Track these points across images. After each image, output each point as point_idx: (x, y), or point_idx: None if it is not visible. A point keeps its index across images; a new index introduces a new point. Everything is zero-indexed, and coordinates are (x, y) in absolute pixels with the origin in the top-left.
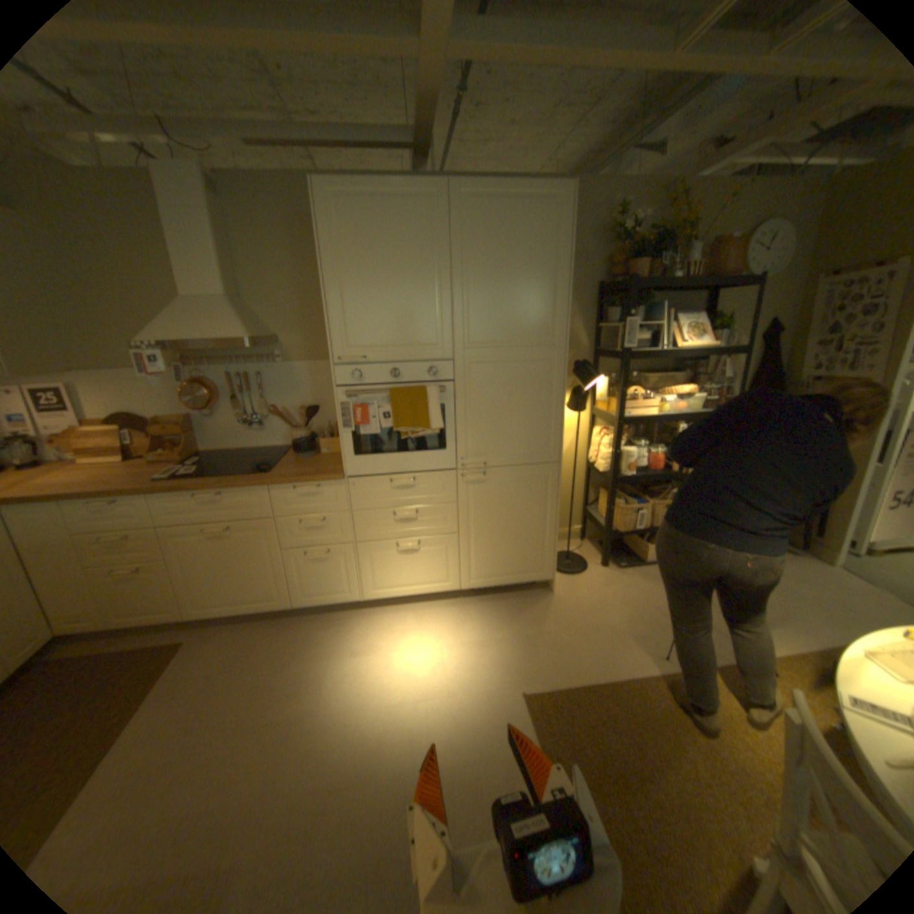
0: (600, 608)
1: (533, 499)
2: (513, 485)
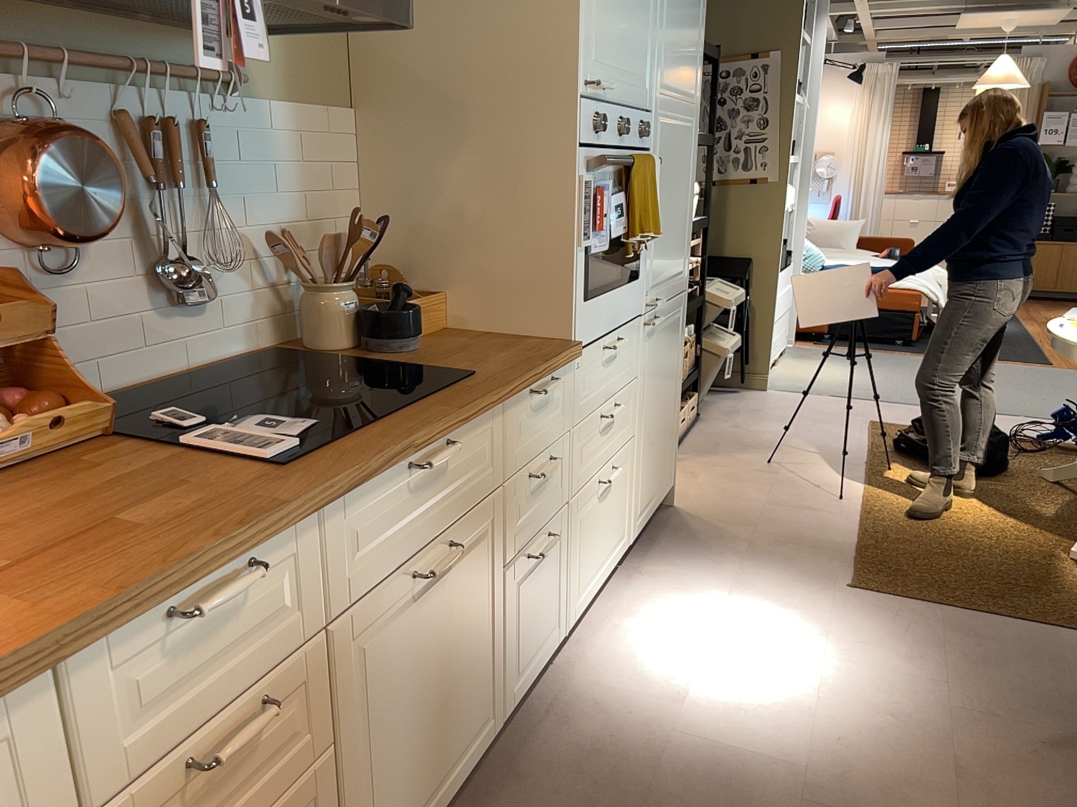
0: (731, 493)
1: (675, 353)
2: (668, 333)
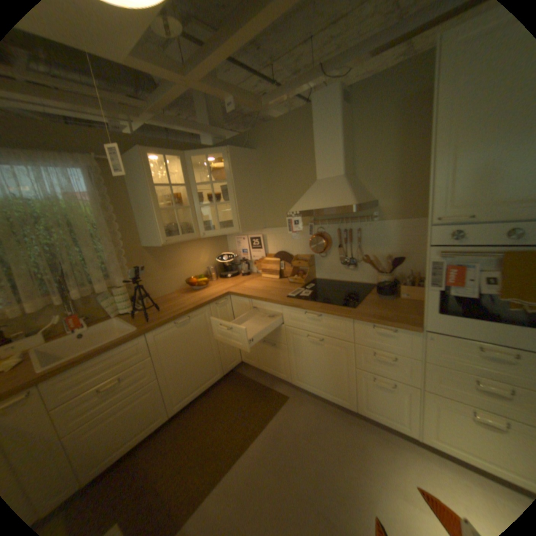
0: None
1: None
2: None
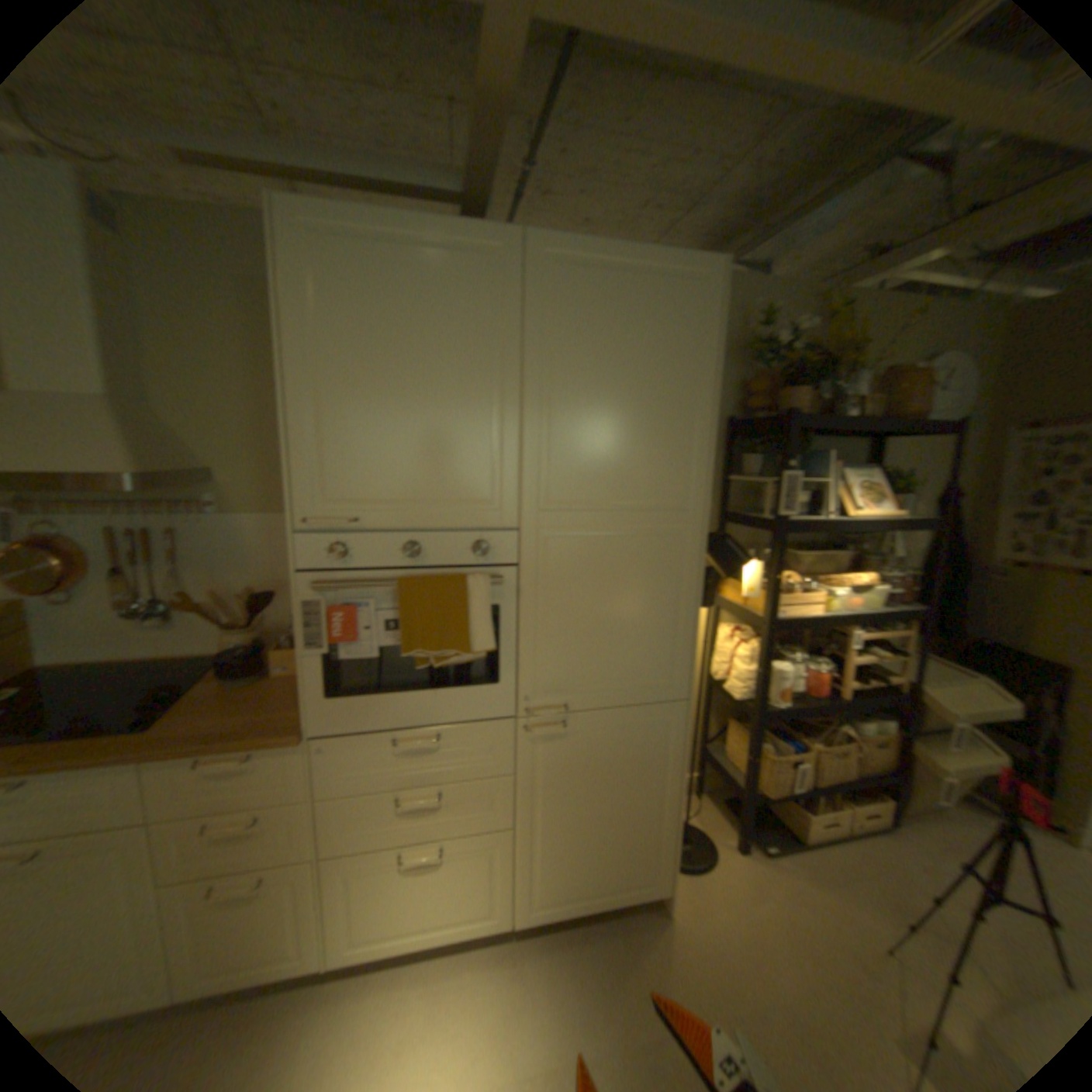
0: (760, 959)
1: (647, 764)
2: (614, 741)
